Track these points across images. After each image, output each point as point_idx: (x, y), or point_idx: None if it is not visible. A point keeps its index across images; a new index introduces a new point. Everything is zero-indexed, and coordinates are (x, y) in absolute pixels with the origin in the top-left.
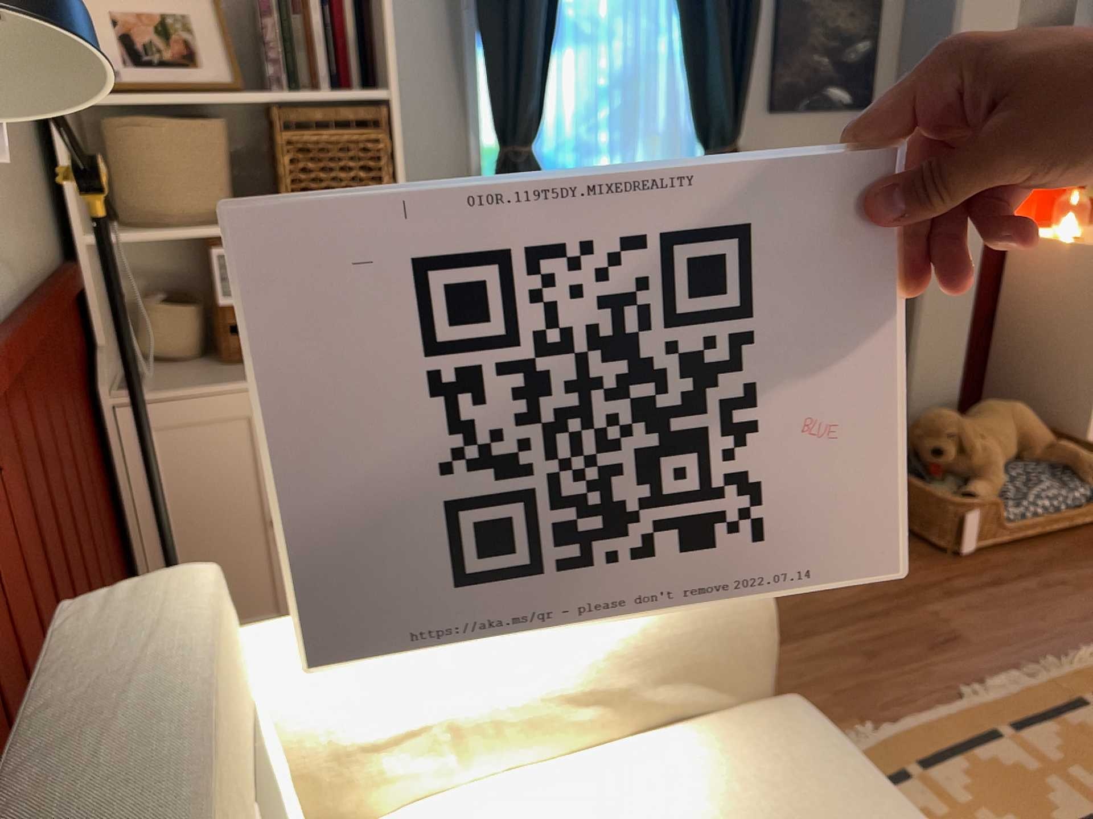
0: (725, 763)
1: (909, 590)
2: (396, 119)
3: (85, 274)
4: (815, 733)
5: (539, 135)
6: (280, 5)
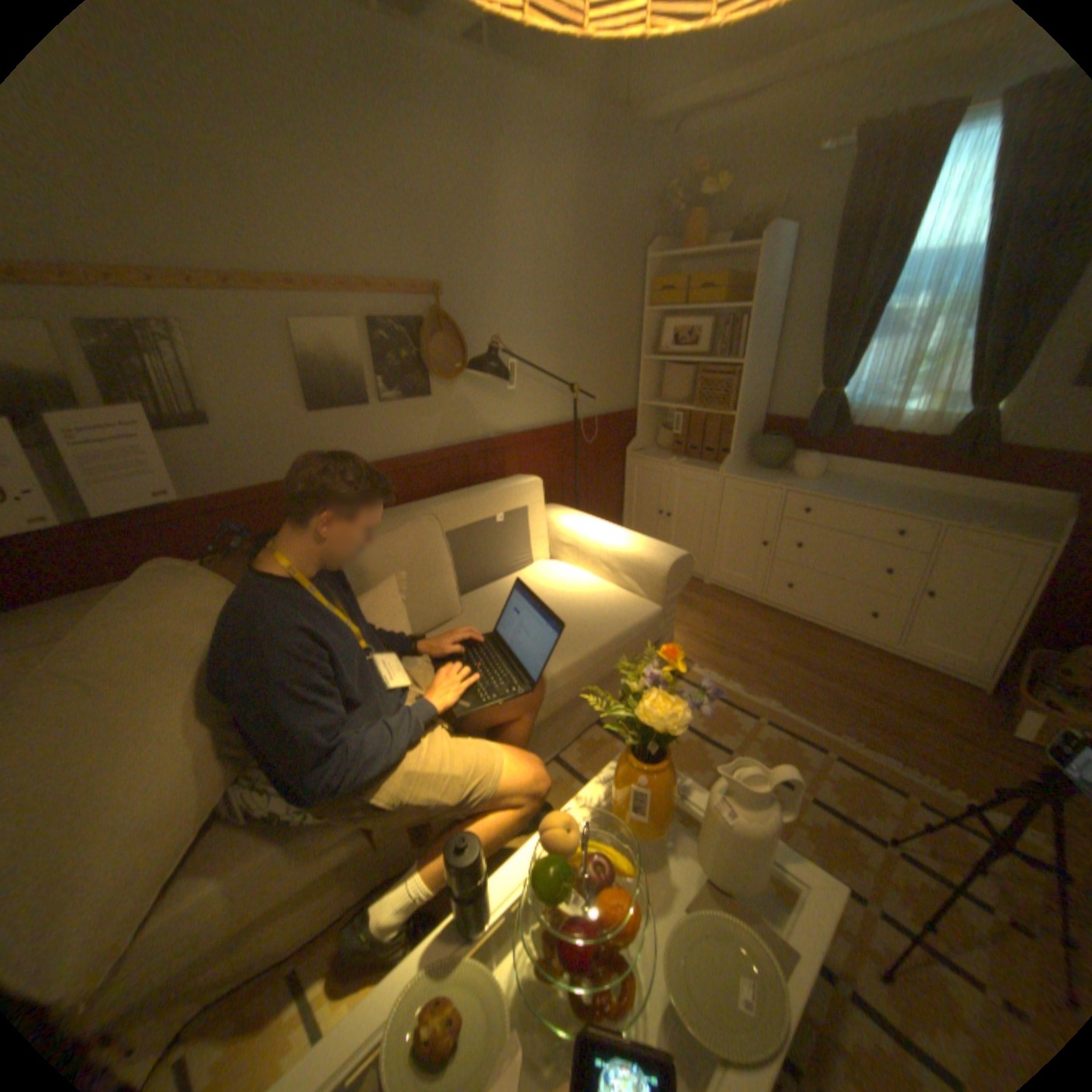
0: (618, 598)
1: (935, 716)
2: (744, 373)
3: (638, 414)
4: (647, 611)
5: (853, 383)
6: (732, 322)
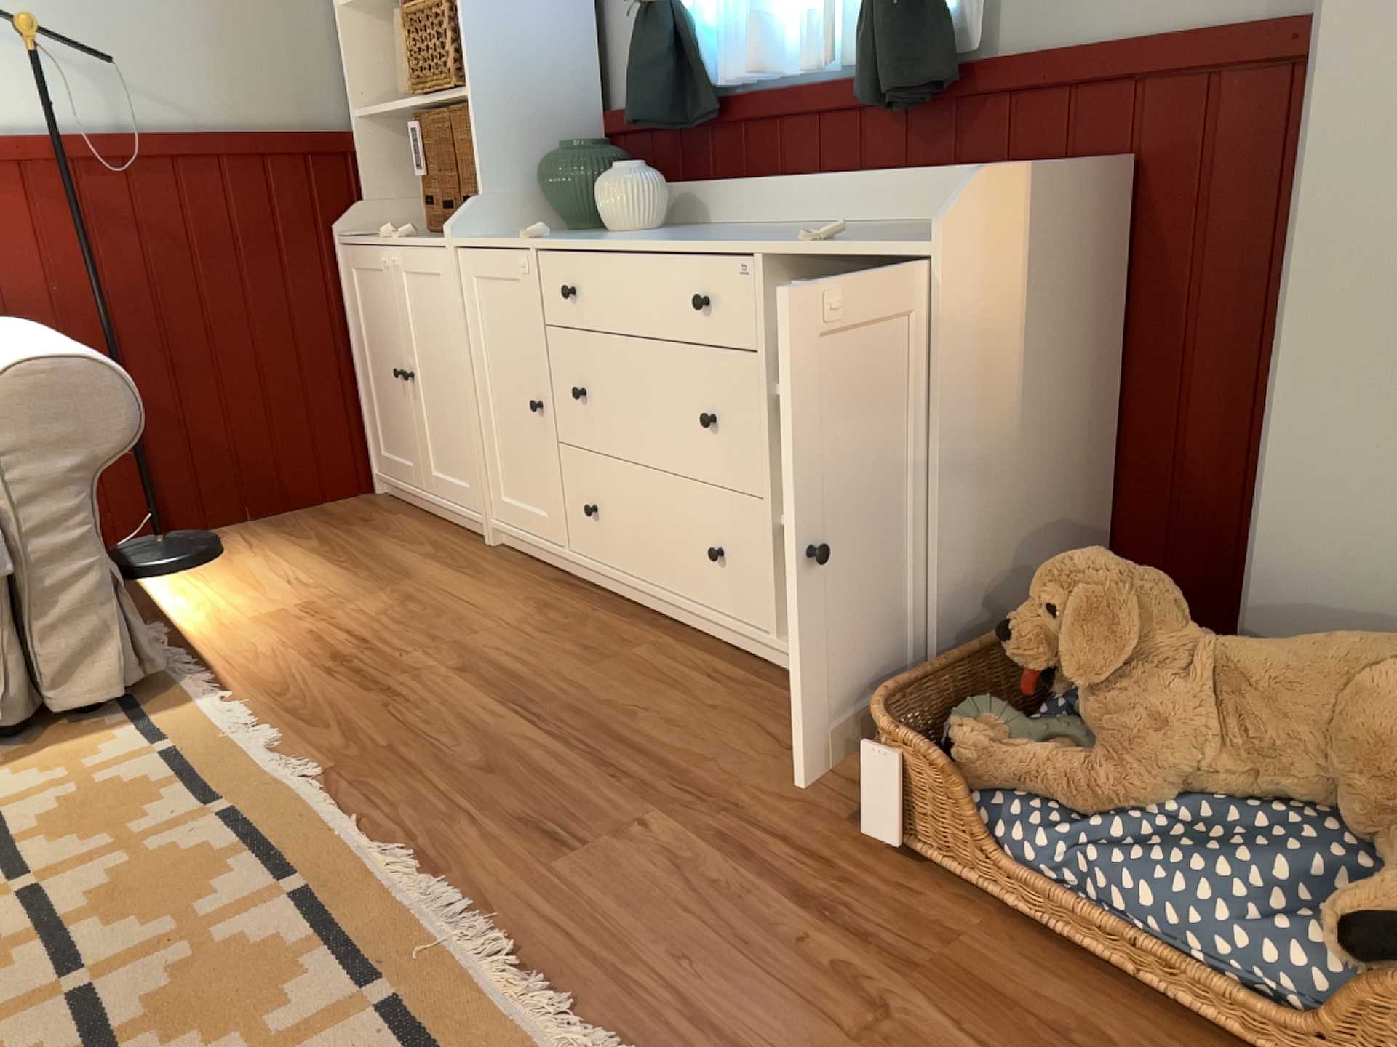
0: None
1: (720, 794)
2: None
3: (359, 145)
4: None
5: None
6: None
